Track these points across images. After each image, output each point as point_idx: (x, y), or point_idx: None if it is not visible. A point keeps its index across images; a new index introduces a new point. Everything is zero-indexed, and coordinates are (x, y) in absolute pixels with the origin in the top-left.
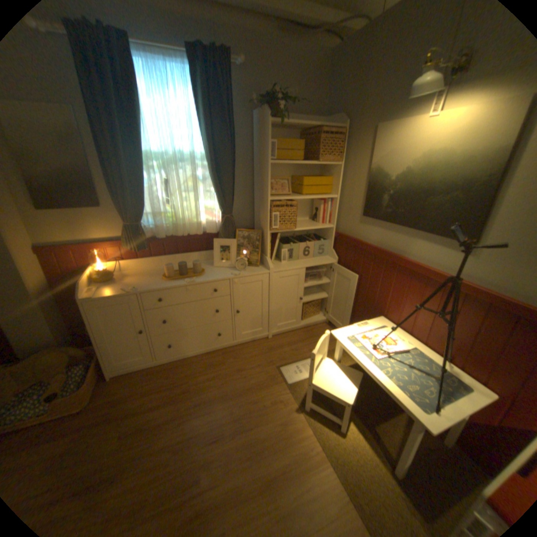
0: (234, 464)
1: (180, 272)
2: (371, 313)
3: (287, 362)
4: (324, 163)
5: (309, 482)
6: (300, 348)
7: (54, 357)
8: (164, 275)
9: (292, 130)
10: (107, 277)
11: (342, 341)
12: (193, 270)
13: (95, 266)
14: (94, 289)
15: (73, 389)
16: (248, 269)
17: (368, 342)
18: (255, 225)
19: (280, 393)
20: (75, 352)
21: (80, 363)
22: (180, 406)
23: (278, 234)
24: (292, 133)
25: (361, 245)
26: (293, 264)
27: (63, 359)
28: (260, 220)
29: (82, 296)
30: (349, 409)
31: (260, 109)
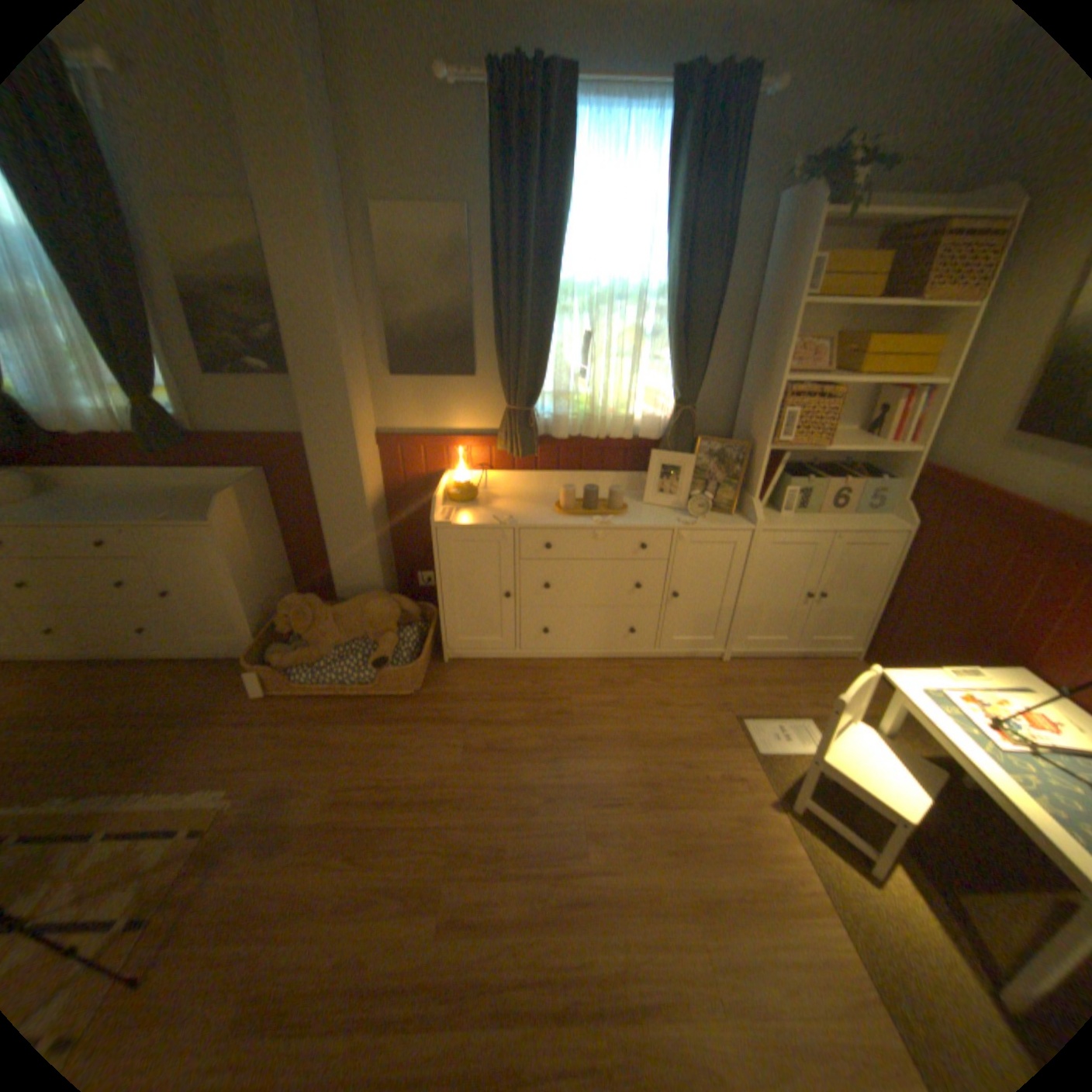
0: (648, 853)
1: (584, 503)
2: (989, 657)
3: (759, 713)
4: (930, 305)
5: (793, 936)
6: (791, 695)
7: (385, 605)
8: (556, 505)
9: (863, 229)
10: (470, 496)
11: (911, 695)
12: (605, 504)
13: (452, 475)
14: (452, 510)
15: (406, 660)
16: (711, 518)
17: (979, 712)
18: (736, 432)
19: (741, 766)
20: (409, 605)
21: (413, 624)
22: (556, 732)
23: (786, 454)
24: (861, 236)
25: (997, 498)
26: (807, 520)
27: (395, 611)
28: (753, 422)
29: (435, 519)
30: (906, 834)
31: (803, 188)
